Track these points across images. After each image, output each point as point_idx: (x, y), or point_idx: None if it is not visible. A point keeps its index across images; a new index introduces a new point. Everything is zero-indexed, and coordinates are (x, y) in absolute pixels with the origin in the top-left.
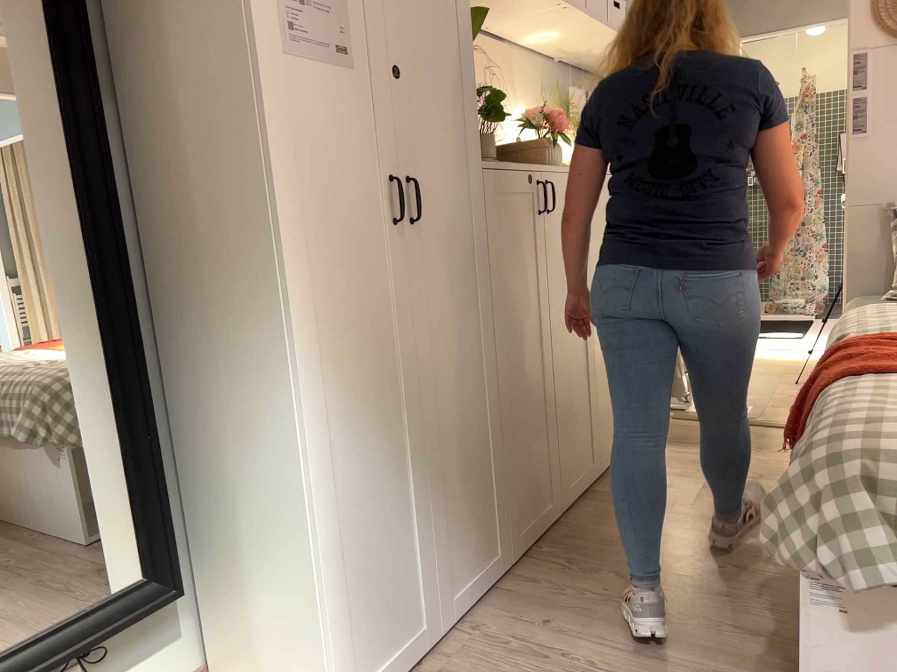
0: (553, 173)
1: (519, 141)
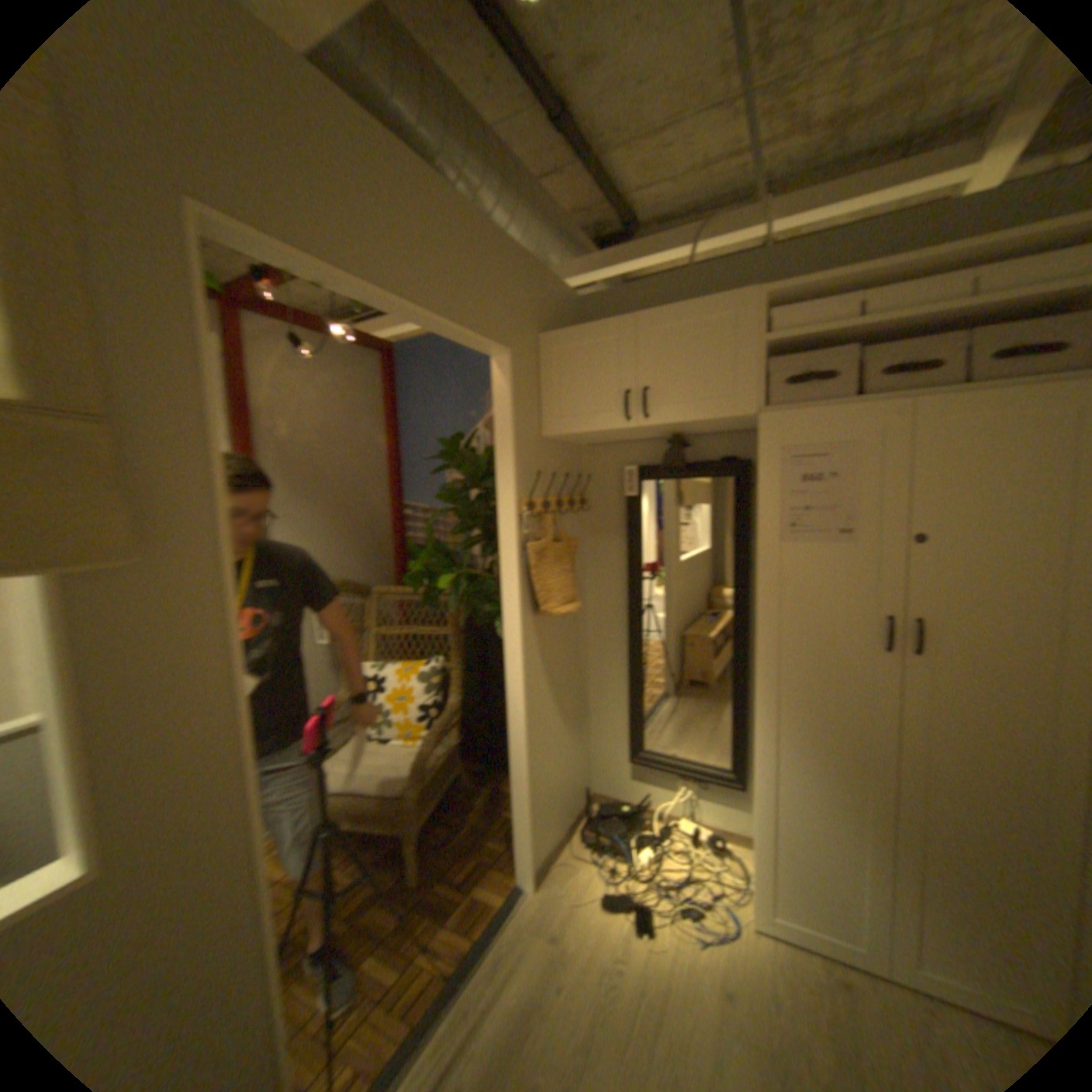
0: None
1: None
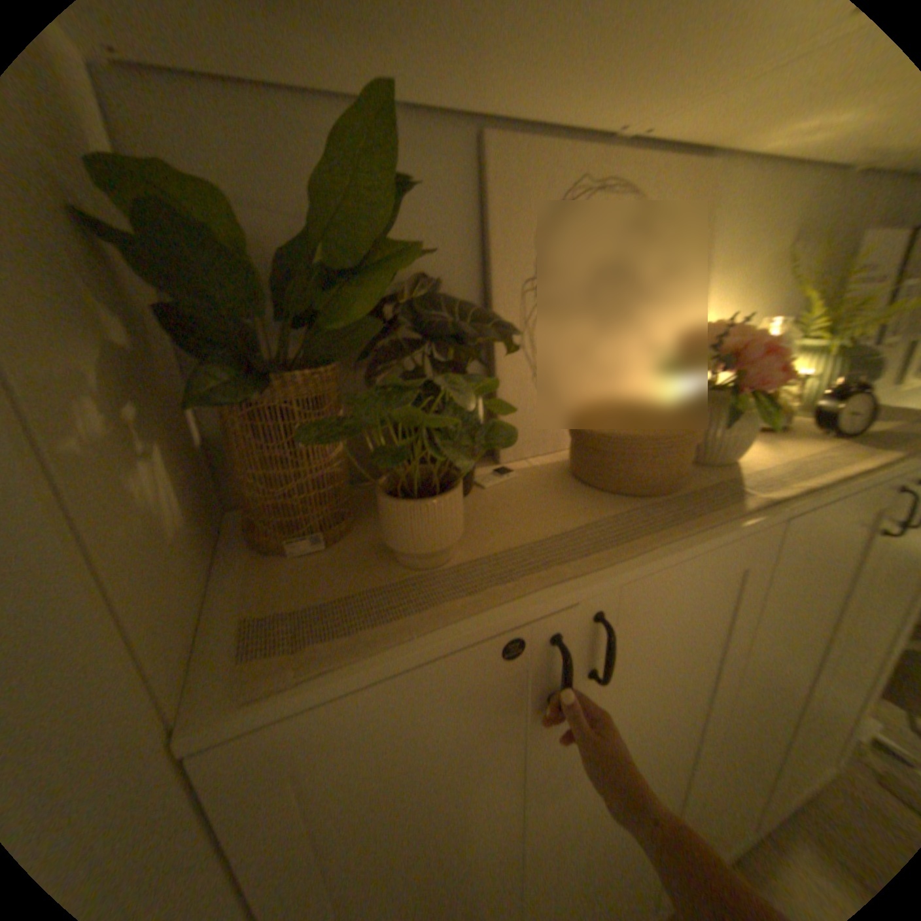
0: (636, 583)
1: (615, 430)
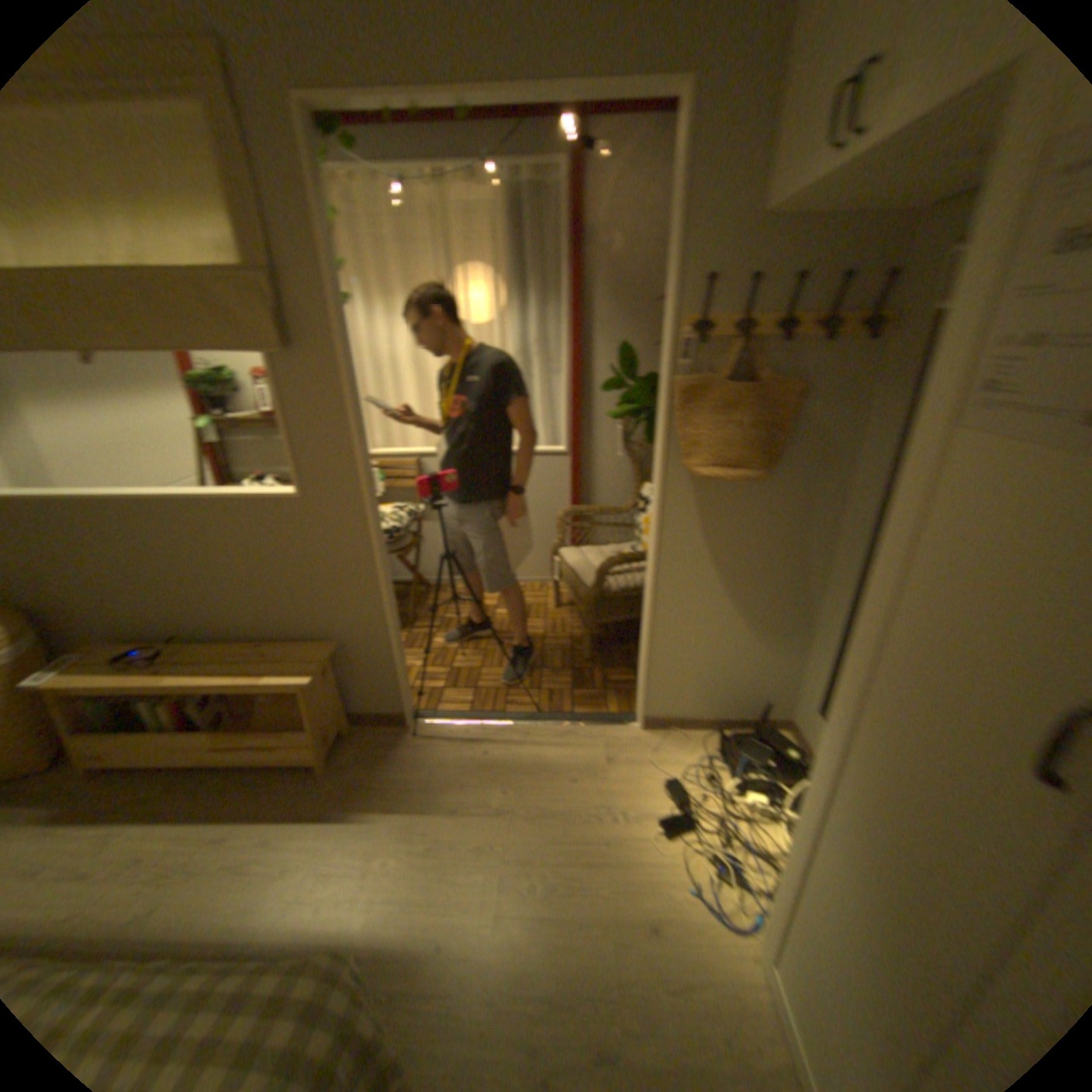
0: None
1: None
